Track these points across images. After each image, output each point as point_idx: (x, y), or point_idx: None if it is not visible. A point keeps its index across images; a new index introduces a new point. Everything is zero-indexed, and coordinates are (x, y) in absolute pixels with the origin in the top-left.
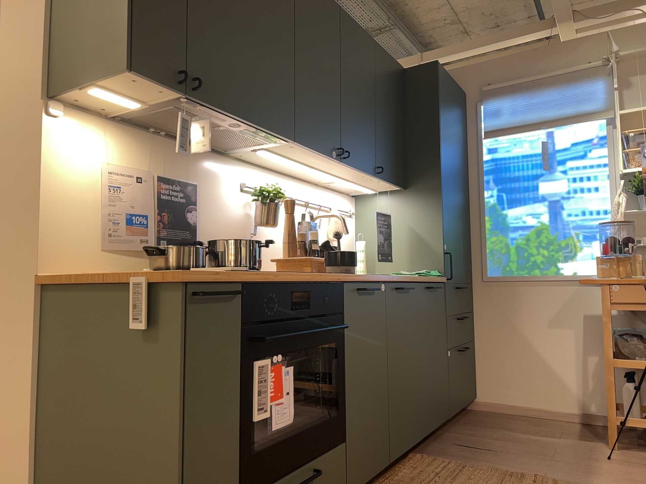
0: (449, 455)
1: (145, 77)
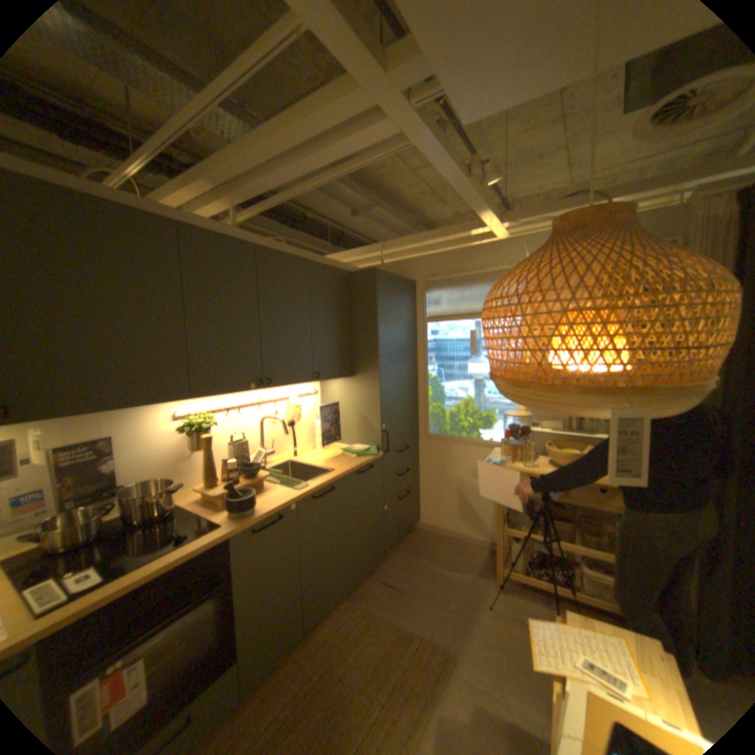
0: (371, 602)
1: None
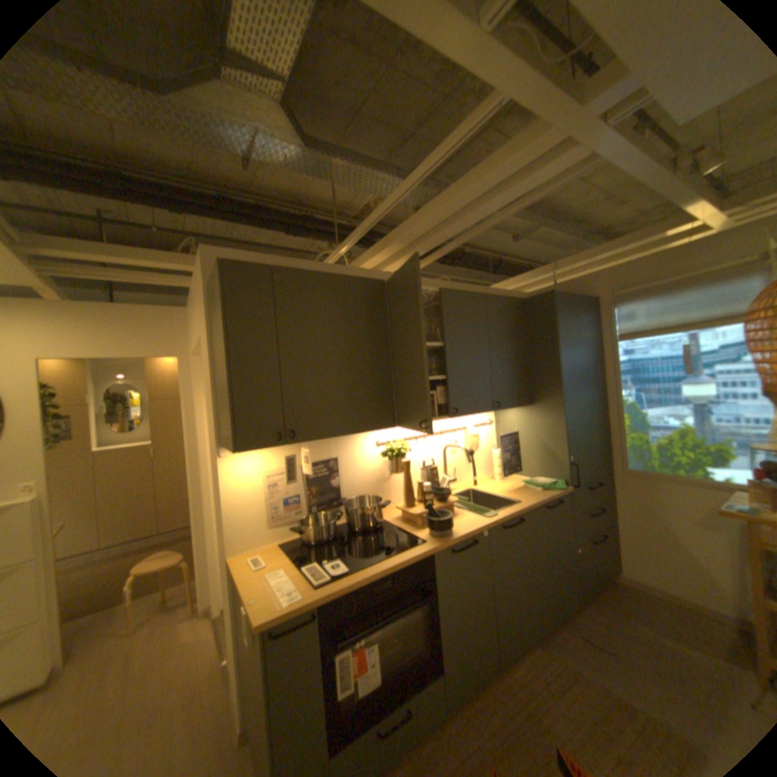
0: (571, 655)
1: (250, 449)
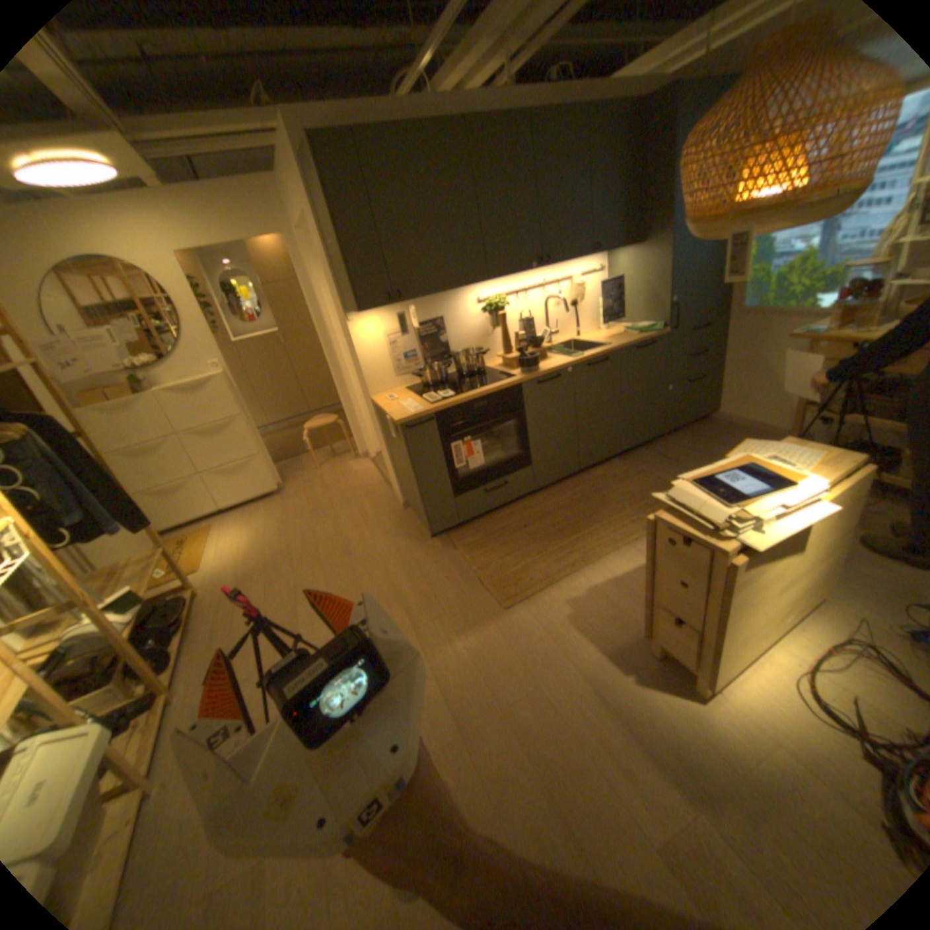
0: (641, 462)
1: (368, 309)
